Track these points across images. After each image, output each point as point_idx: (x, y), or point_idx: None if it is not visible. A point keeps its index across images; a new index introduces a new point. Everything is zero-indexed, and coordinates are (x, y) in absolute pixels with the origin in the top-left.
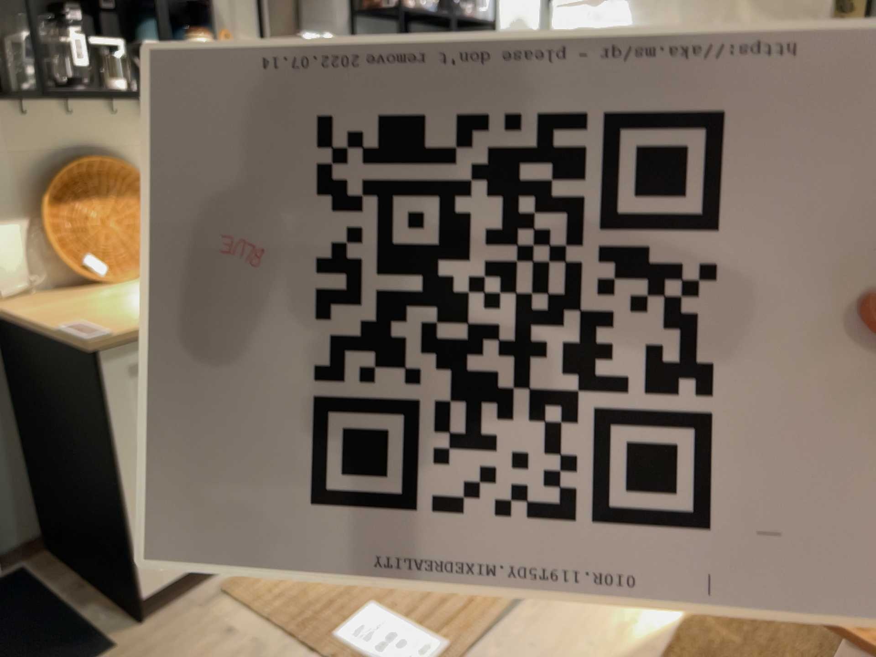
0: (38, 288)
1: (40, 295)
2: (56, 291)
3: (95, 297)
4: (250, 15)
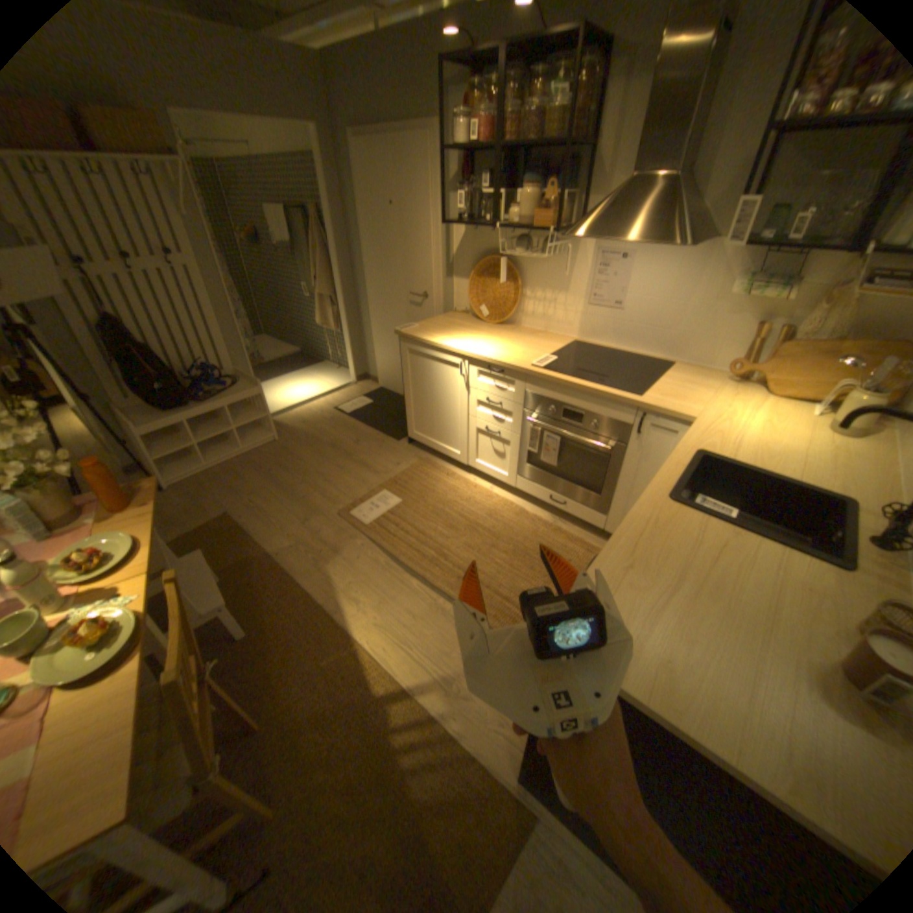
0: (470, 313)
1: (464, 315)
2: (473, 317)
3: (461, 323)
4: (630, 156)
